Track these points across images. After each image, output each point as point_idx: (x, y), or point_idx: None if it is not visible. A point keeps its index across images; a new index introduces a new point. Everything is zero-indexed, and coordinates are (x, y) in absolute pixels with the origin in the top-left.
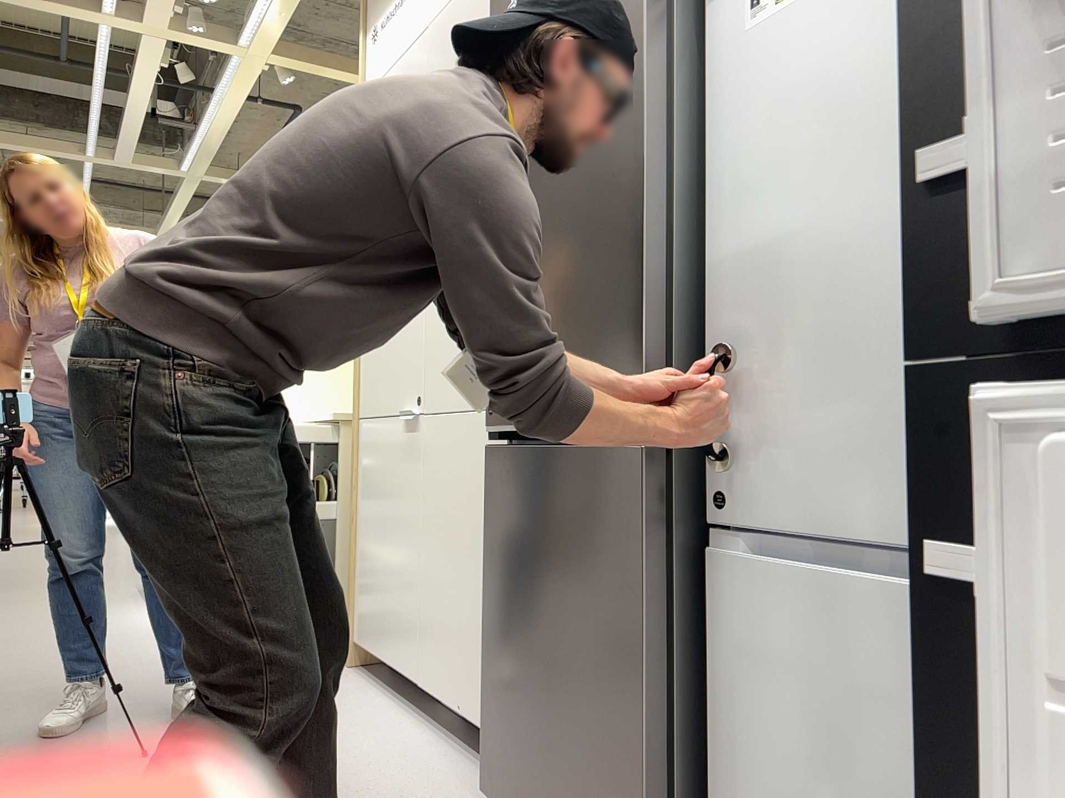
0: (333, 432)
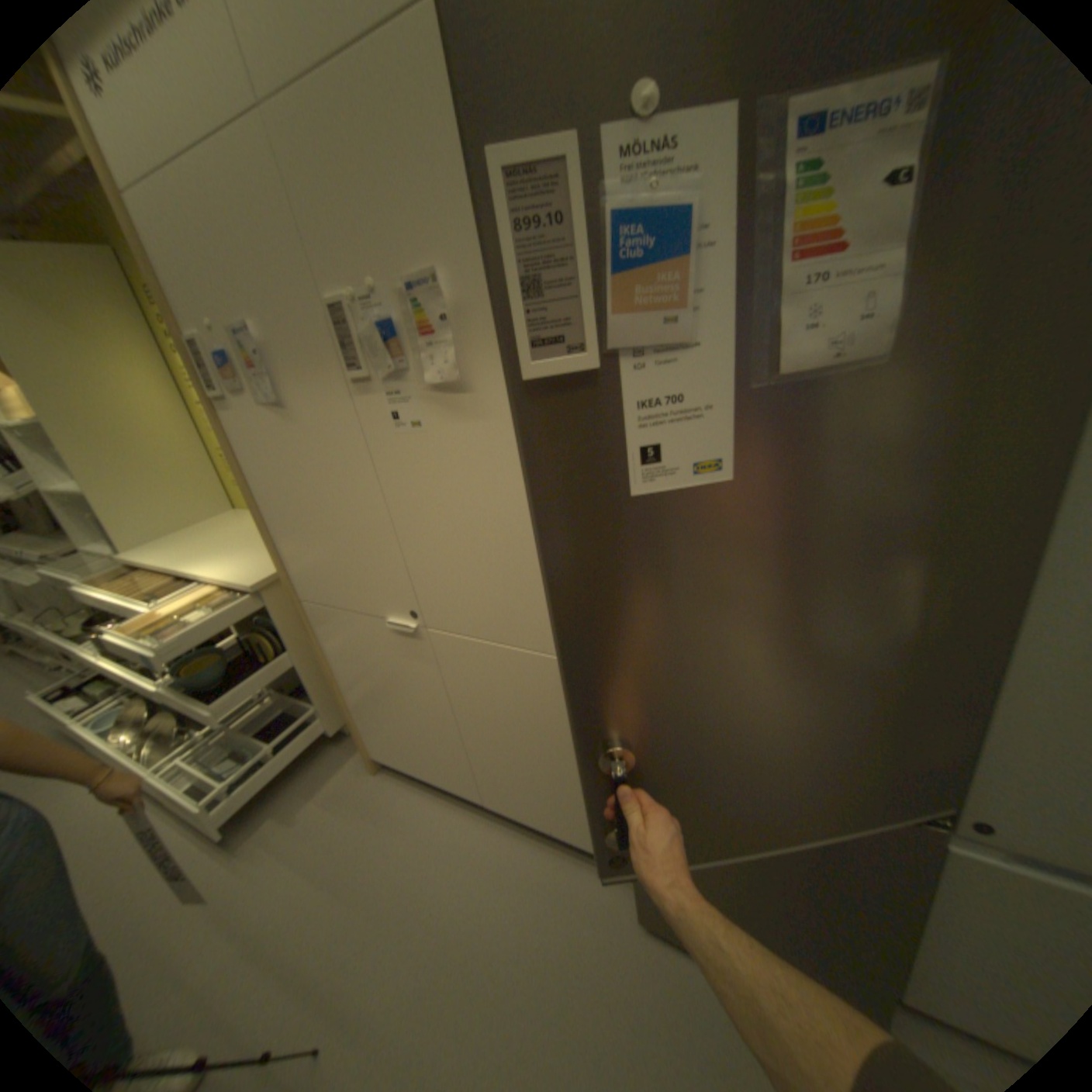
0: (256, 598)
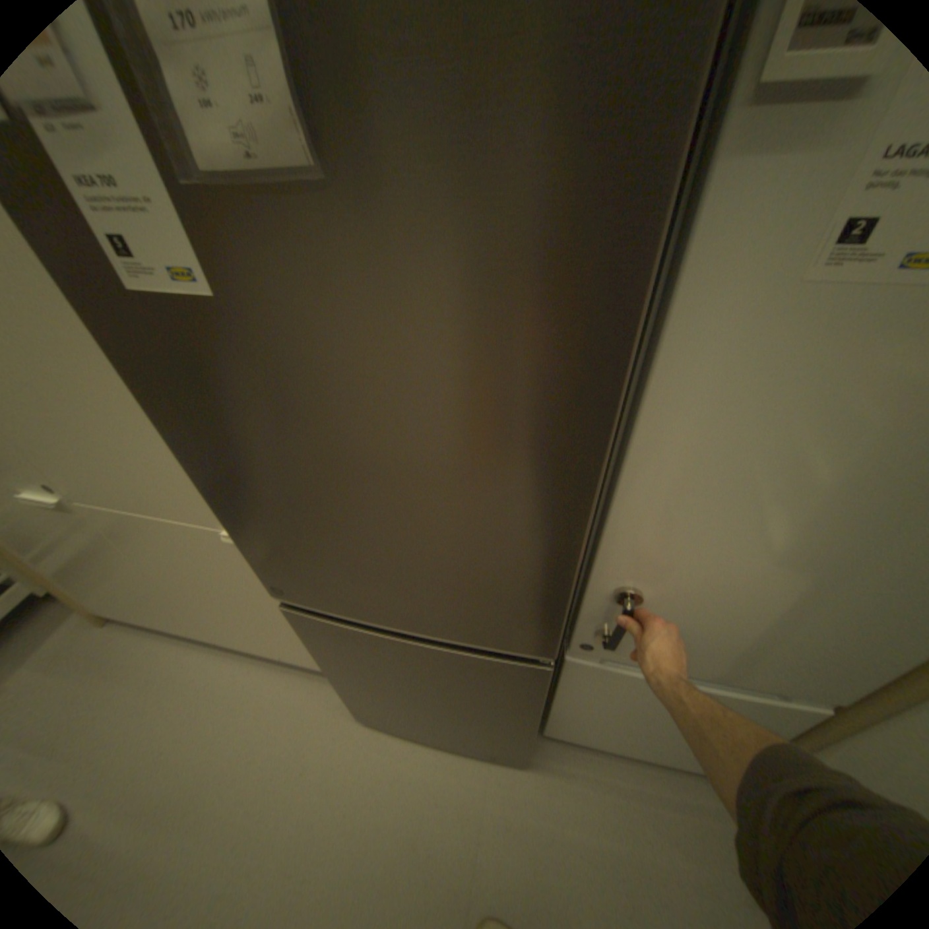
0: None
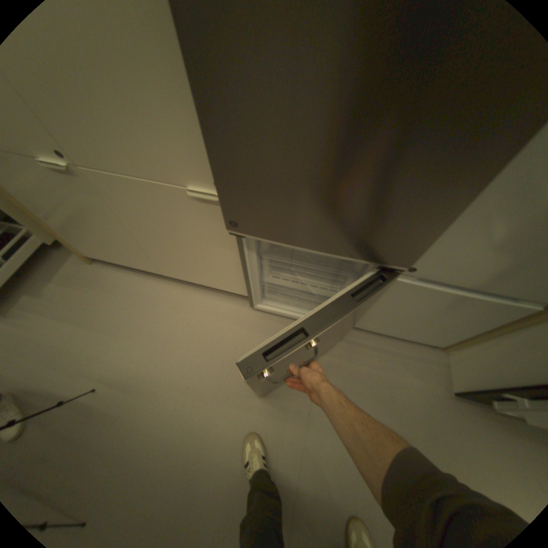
0: None
